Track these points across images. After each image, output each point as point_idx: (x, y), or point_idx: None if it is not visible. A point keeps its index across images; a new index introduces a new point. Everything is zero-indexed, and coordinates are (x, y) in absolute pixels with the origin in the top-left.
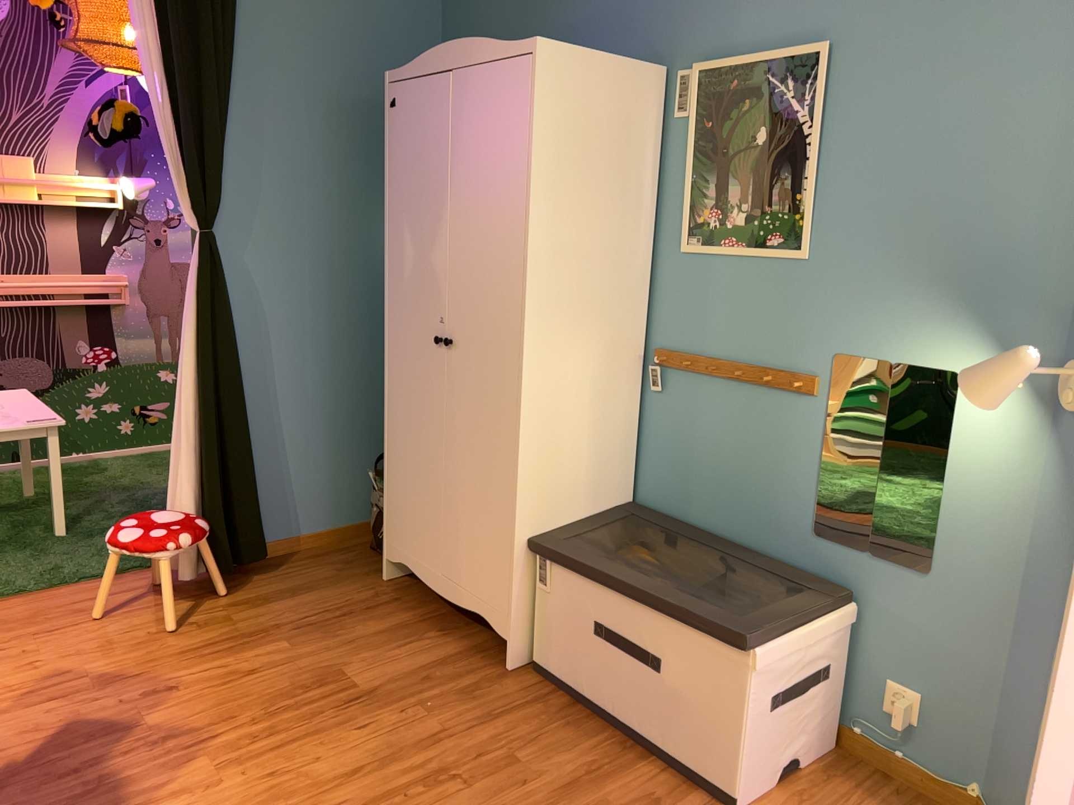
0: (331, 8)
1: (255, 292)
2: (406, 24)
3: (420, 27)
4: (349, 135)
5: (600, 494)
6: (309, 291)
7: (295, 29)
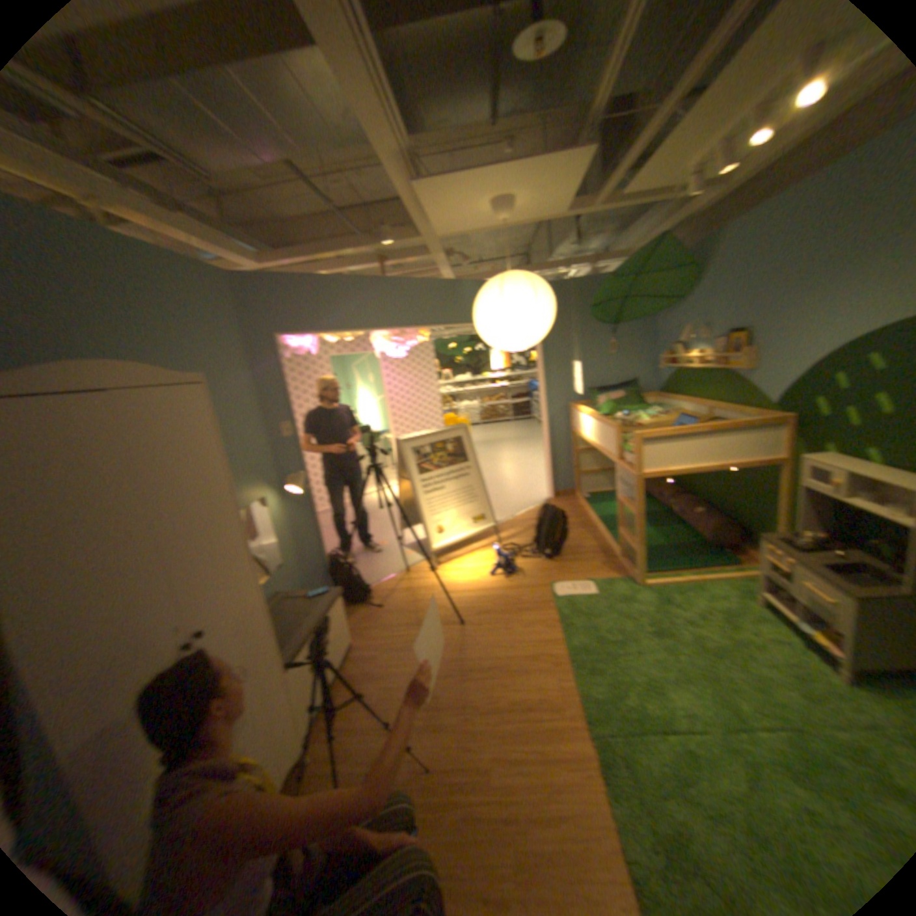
0: None
1: None
2: None
3: None
4: None
5: None
6: None
7: None
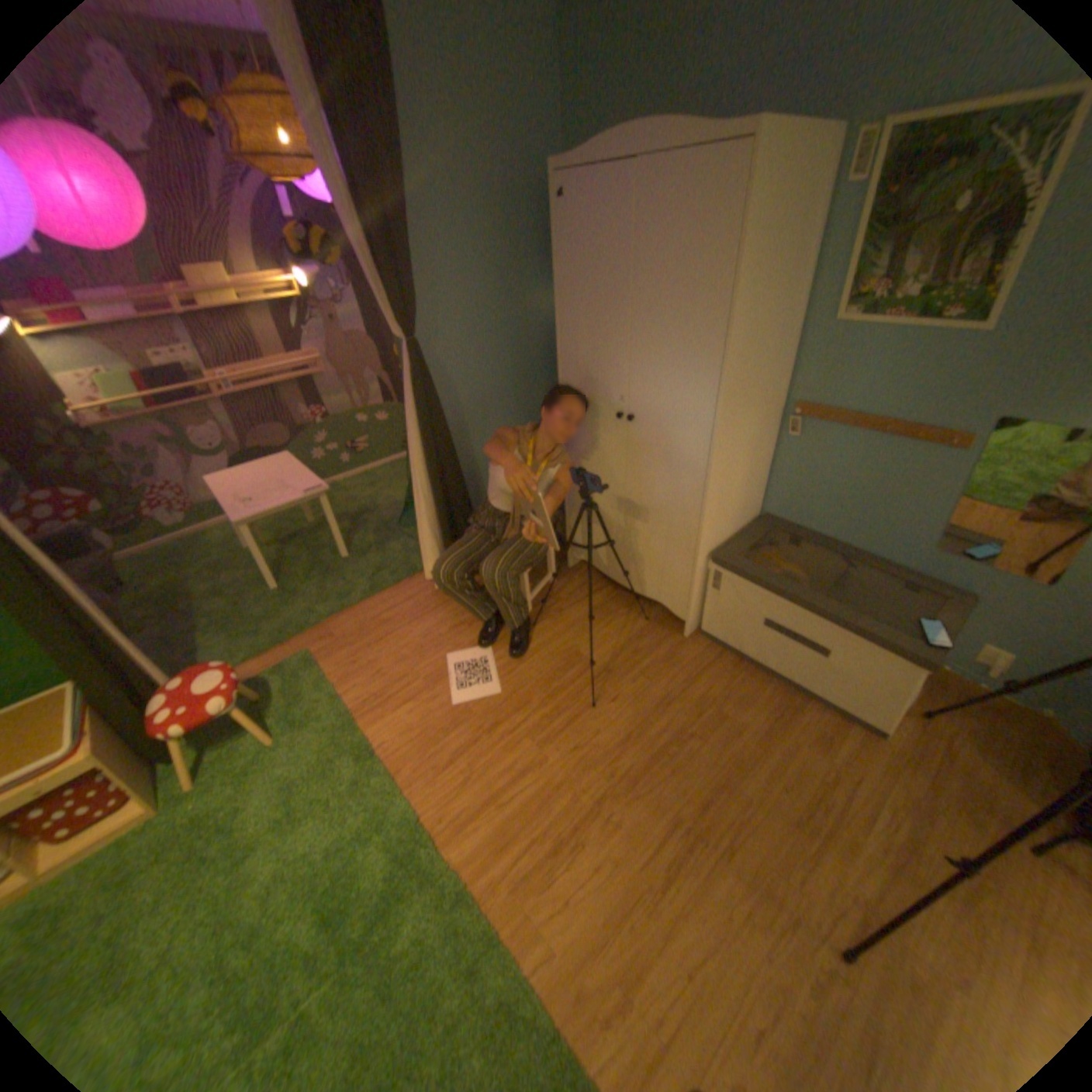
0: (468, 84)
1: (449, 379)
2: (530, 90)
3: (542, 92)
4: (497, 222)
5: (743, 517)
6: (484, 369)
7: (441, 116)
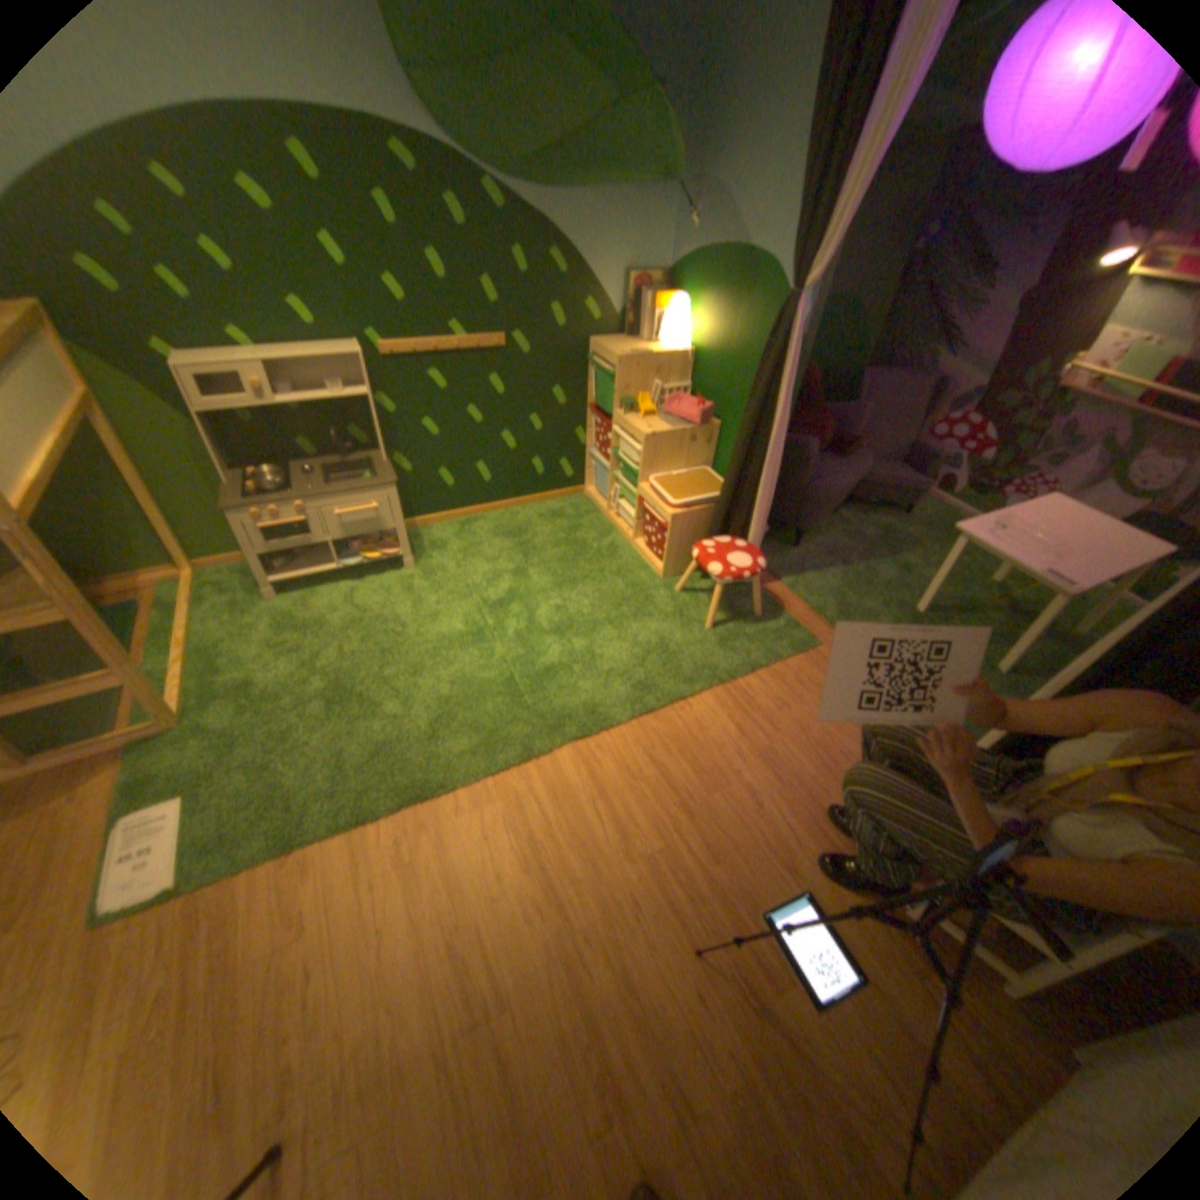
0: None
1: None
2: None
3: None
4: None
5: None
6: None
7: None
